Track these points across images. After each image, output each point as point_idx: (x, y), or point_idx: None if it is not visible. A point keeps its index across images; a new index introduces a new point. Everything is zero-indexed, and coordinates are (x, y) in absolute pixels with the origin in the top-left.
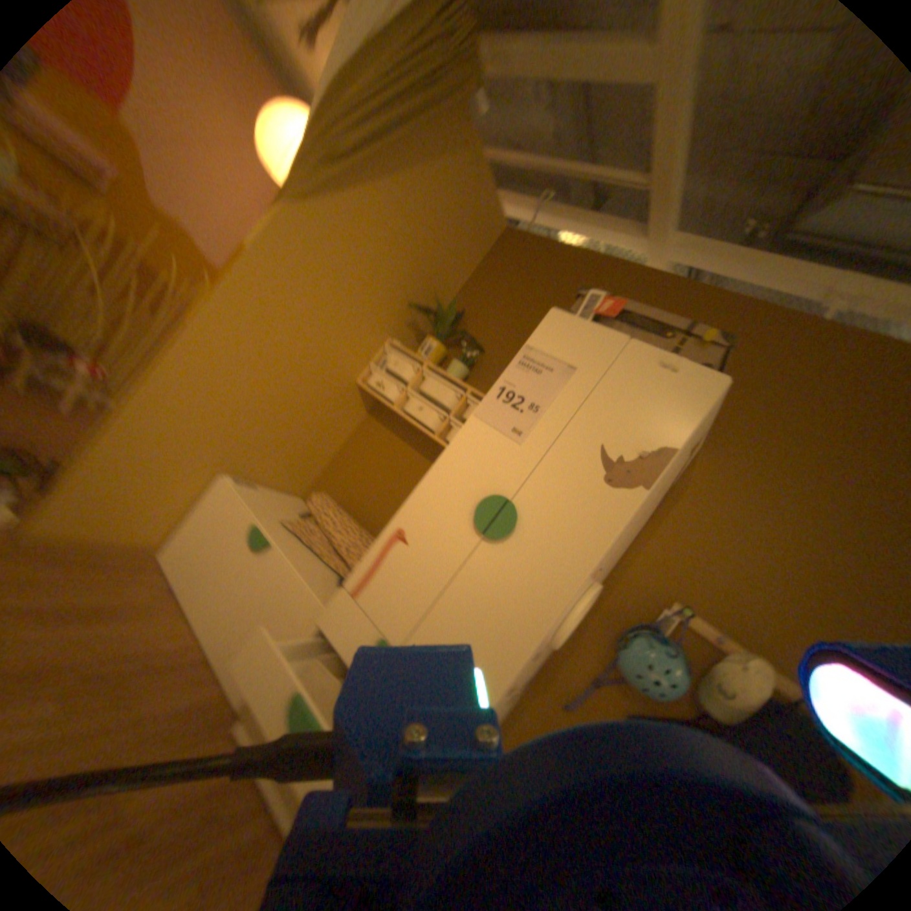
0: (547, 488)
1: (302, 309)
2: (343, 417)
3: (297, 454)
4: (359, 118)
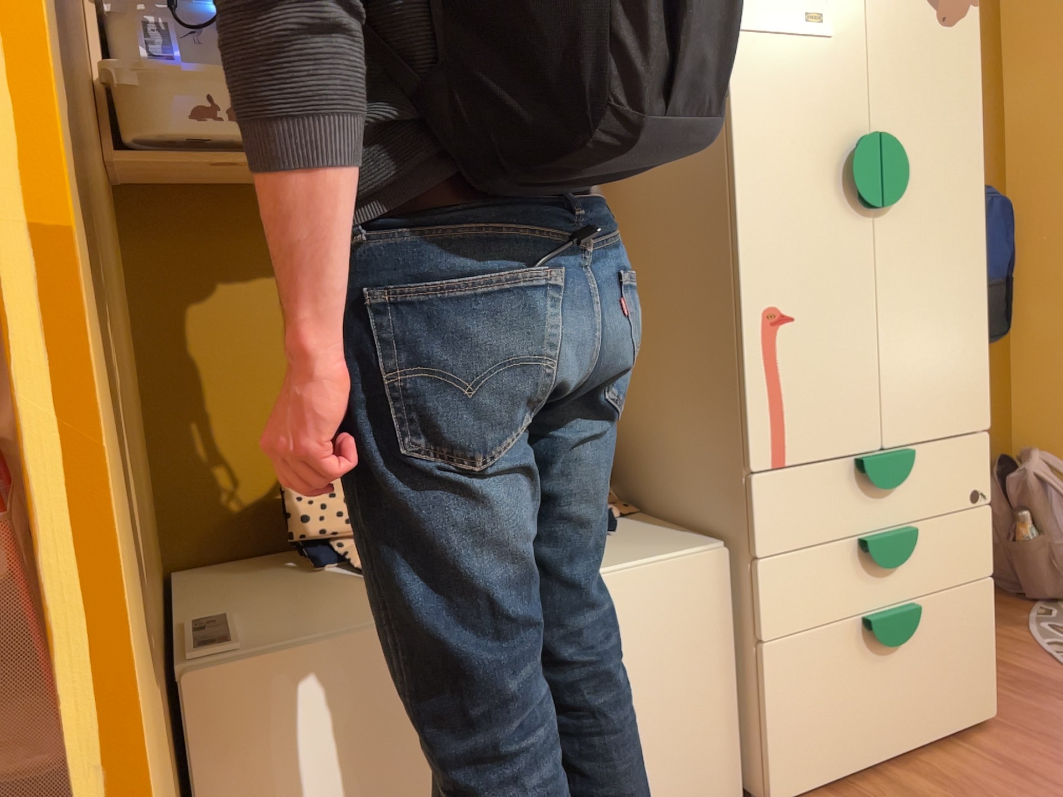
0: (897, 78)
1: None
2: None
3: None
4: None
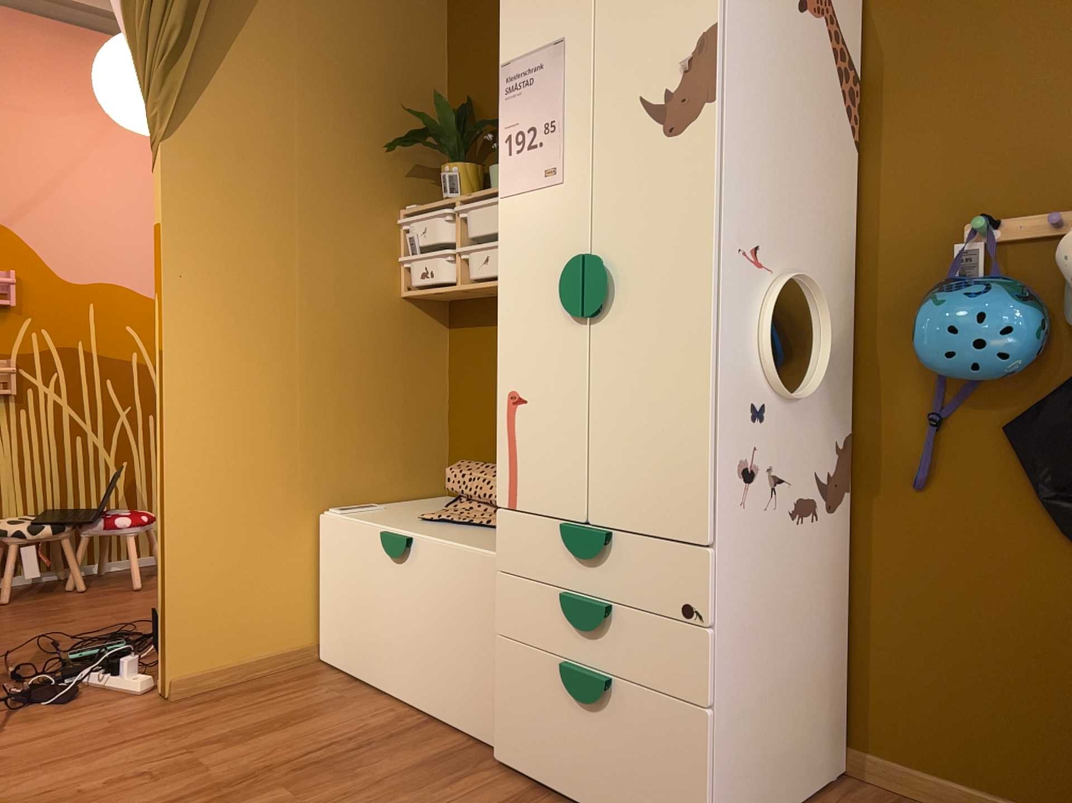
0: (617, 200)
1: (263, 243)
2: (414, 346)
3: (389, 431)
4: None
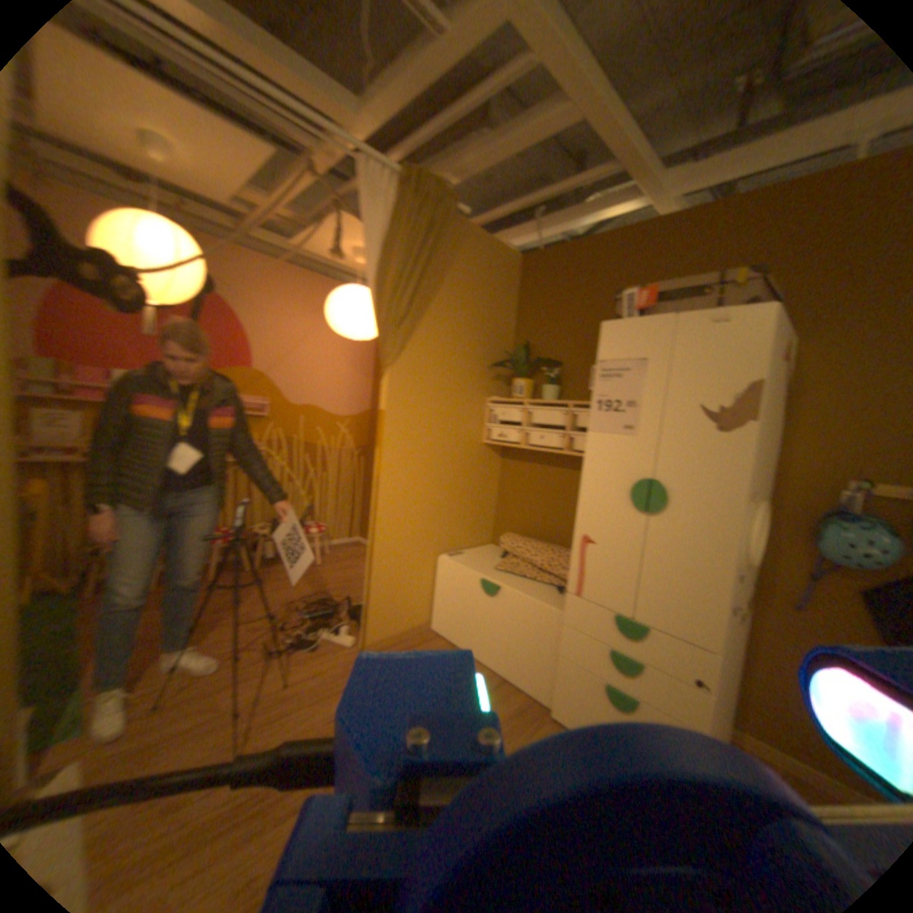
0: (675, 455)
1: (426, 419)
2: (484, 469)
3: (470, 513)
4: (400, 284)
